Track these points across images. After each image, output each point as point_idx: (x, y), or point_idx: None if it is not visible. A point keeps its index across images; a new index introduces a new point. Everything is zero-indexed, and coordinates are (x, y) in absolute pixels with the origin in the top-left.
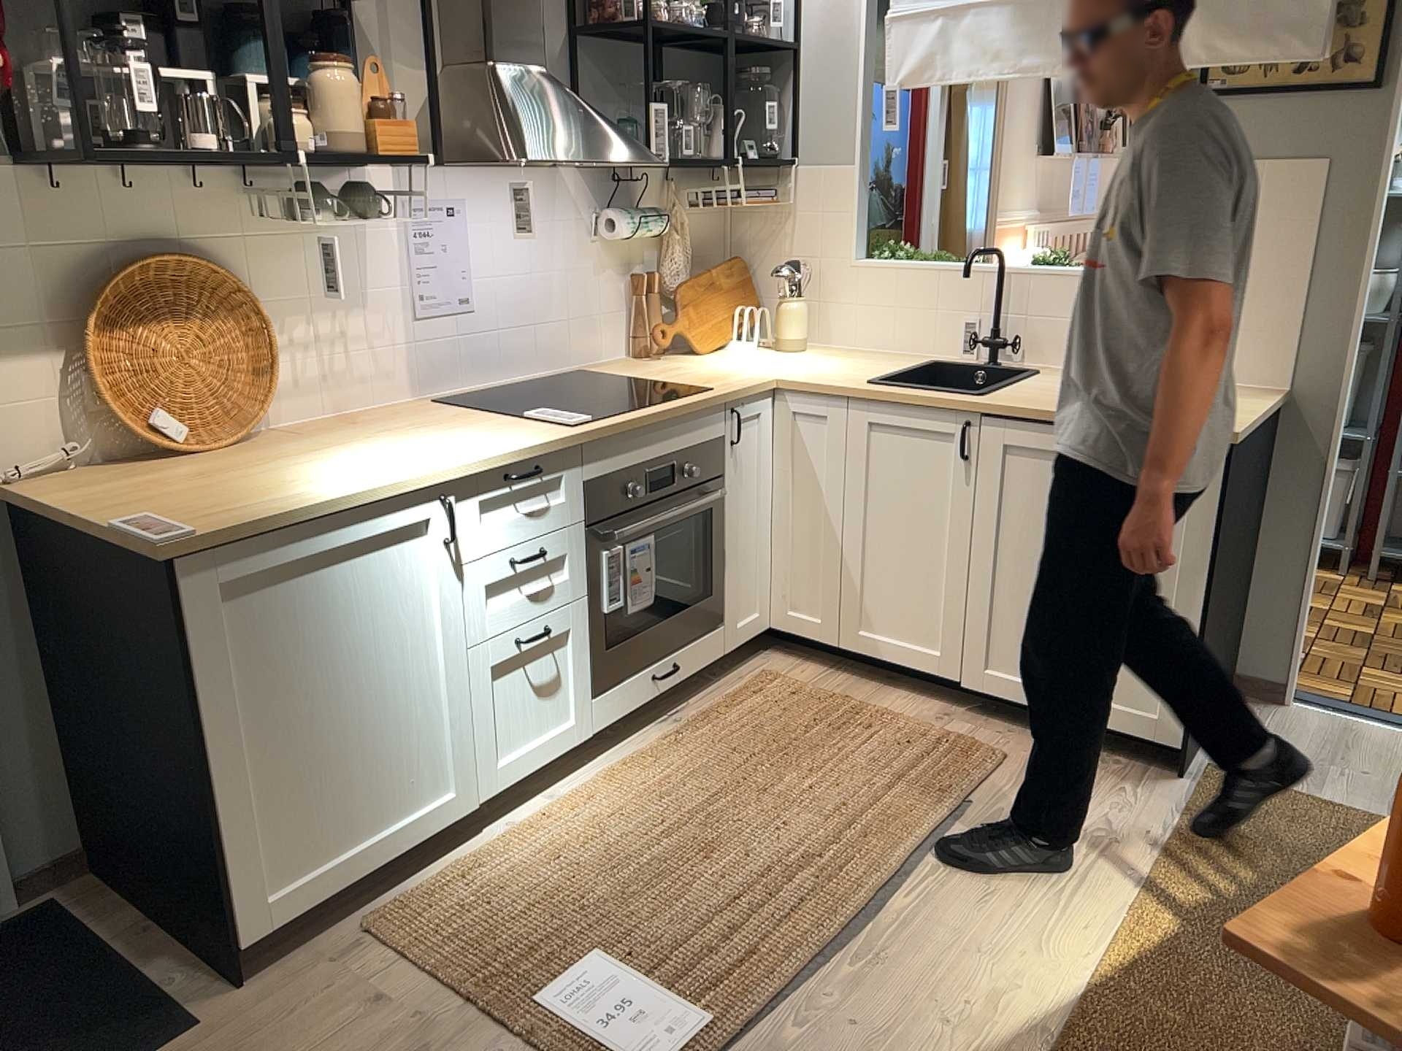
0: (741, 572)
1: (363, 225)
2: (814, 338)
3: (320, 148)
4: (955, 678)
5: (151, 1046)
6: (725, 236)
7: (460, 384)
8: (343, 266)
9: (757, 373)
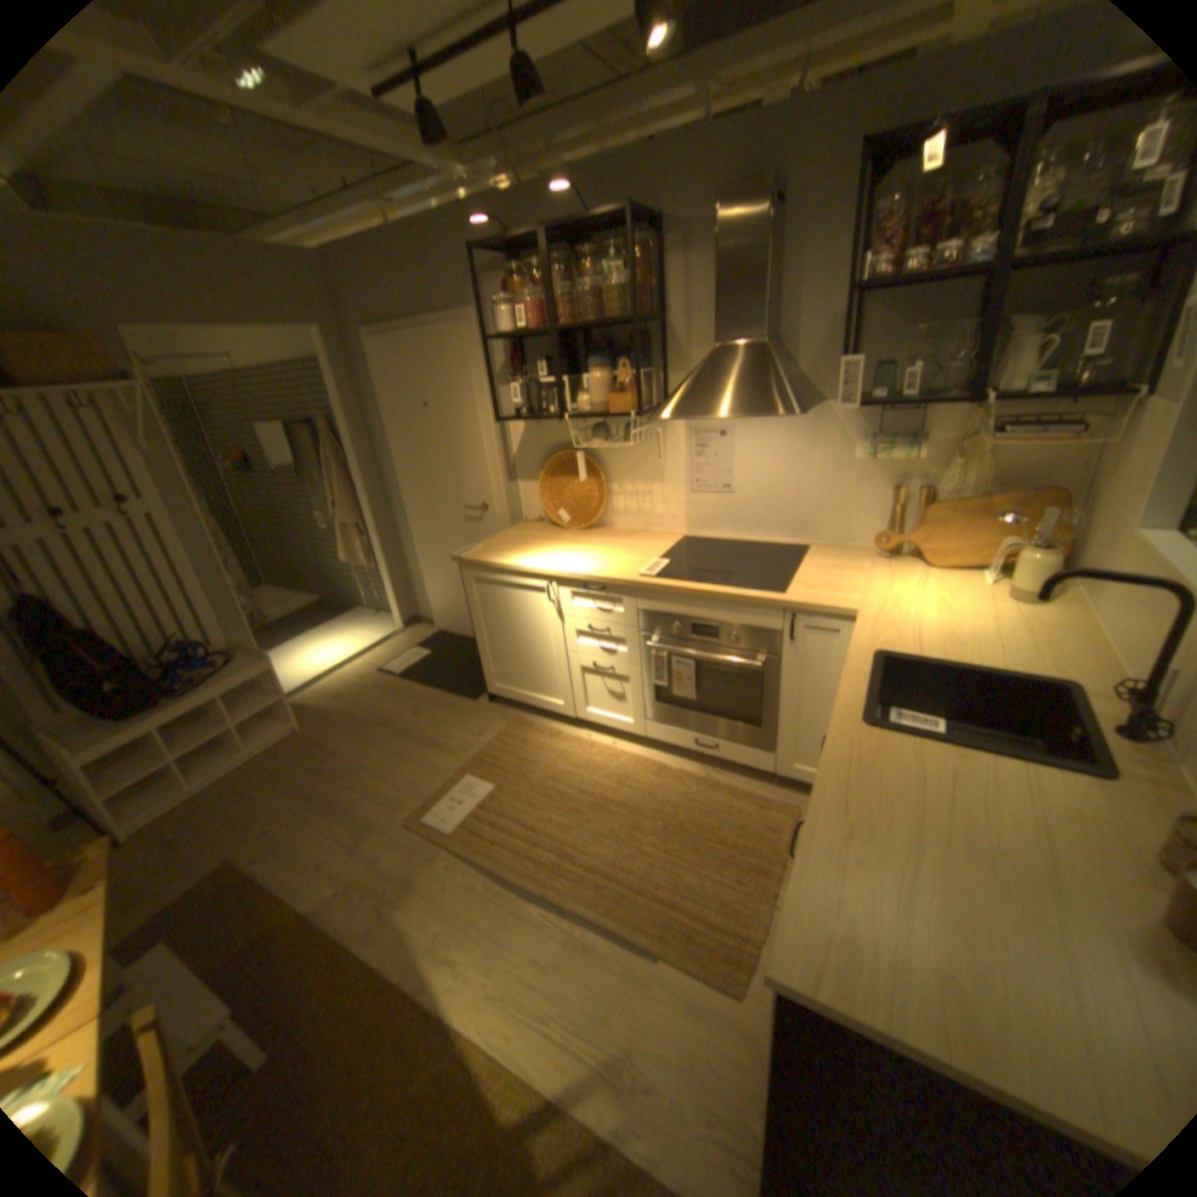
0: (799, 732)
1: (663, 439)
2: (1091, 600)
3: (589, 409)
4: None
5: (465, 695)
6: (1090, 462)
7: (718, 532)
8: (651, 459)
9: (865, 601)
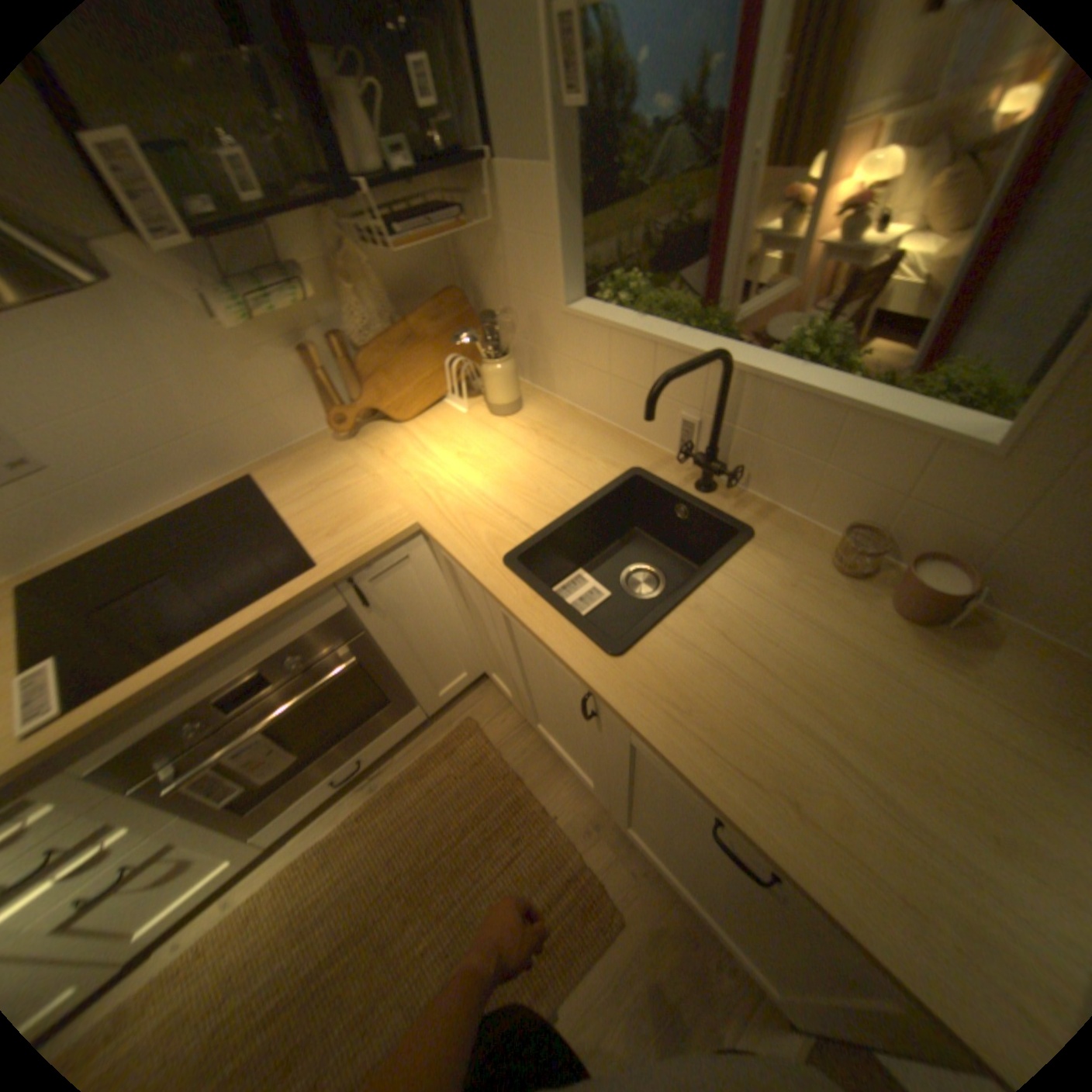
0: (426, 666)
1: None
2: (539, 384)
3: None
4: (601, 806)
5: None
6: (449, 251)
7: (80, 534)
8: None
9: (406, 503)
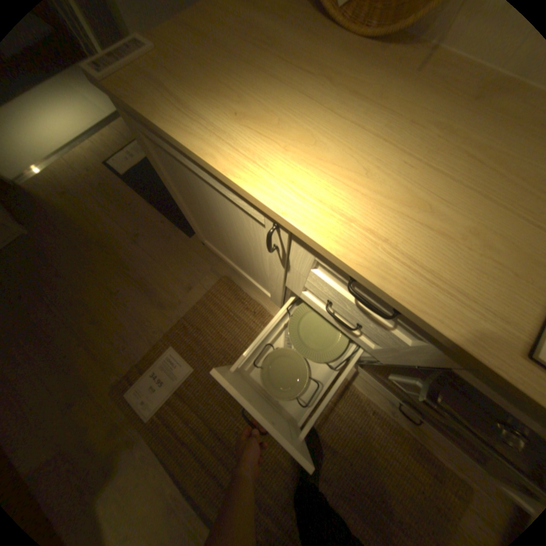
0: None
1: None
2: None
3: None
4: None
5: (182, 227)
6: None
7: None
8: None
9: None
